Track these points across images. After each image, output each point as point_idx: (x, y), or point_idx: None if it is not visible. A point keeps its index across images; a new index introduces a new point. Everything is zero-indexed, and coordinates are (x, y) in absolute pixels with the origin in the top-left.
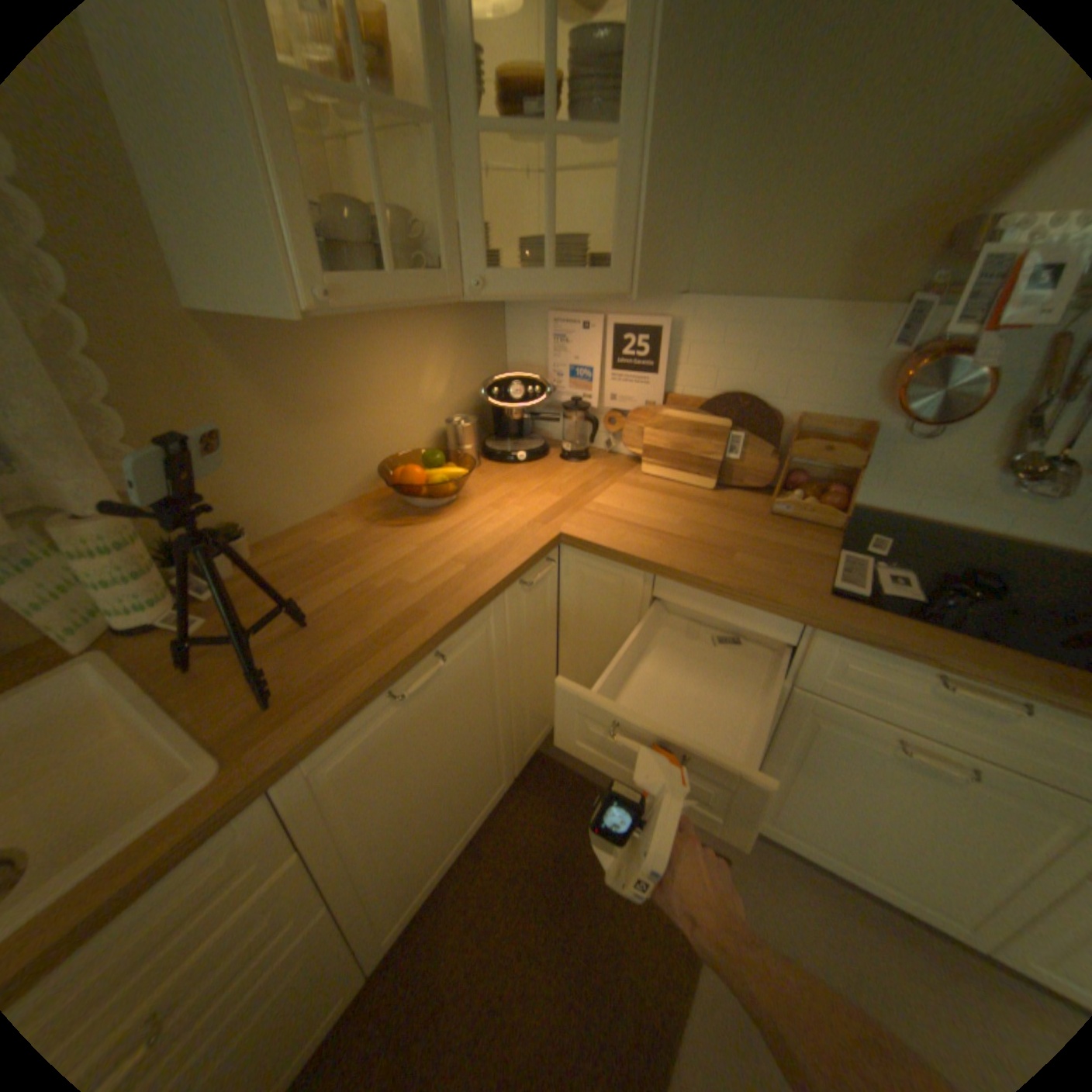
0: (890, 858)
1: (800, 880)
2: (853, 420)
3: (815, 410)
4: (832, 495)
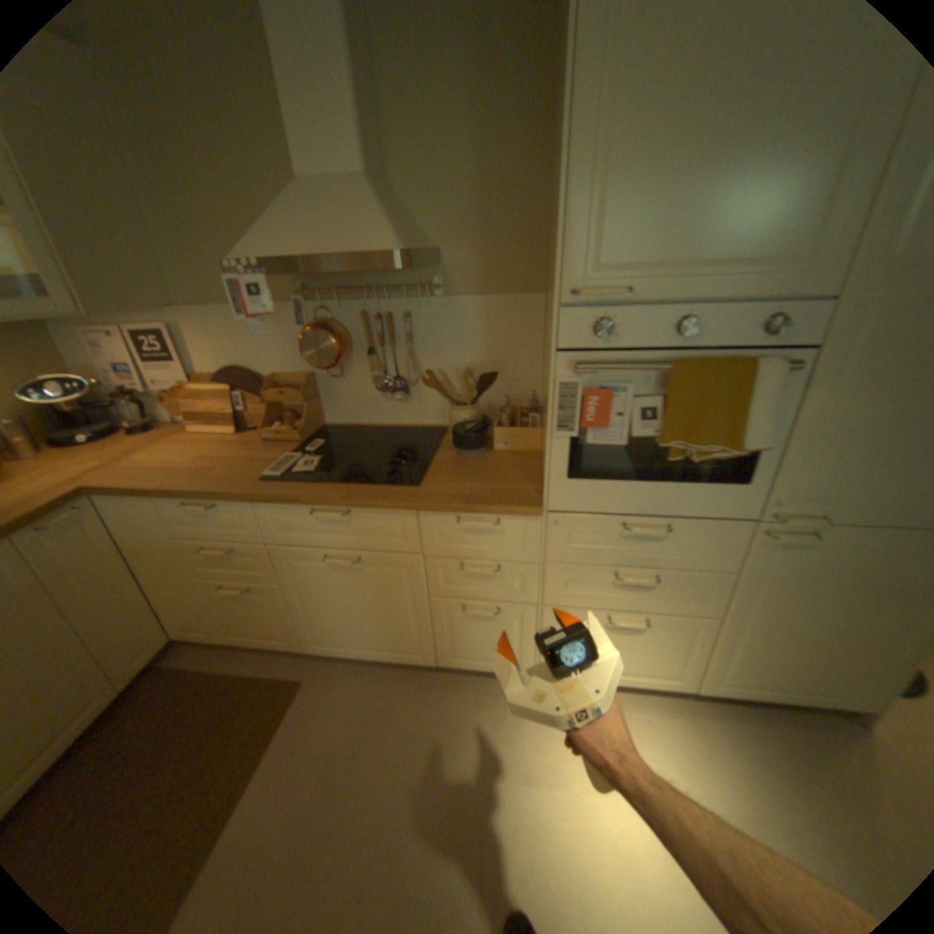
0: (369, 633)
1: (348, 676)
2: (301, 374)
3: (280, 371)
4: (298, 422)
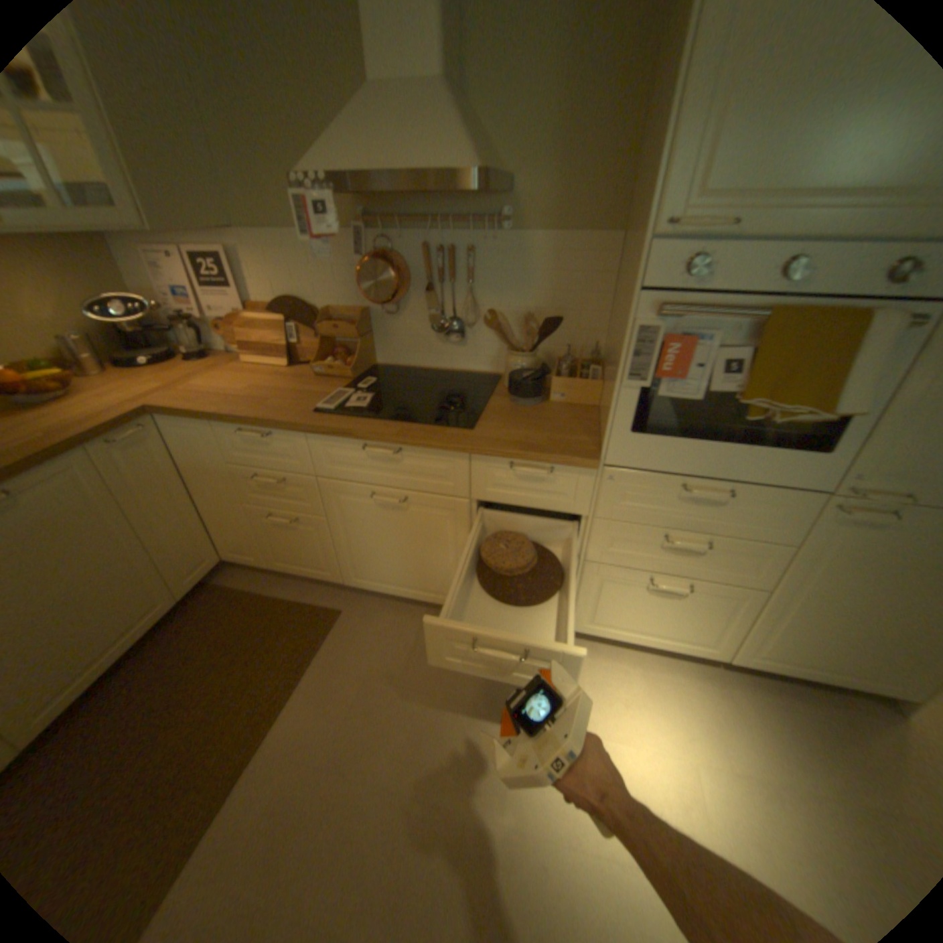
0: (409, 571)
1: (385, 609)
2: (356, 307)
3: (335, 304)
4: (350, 358)
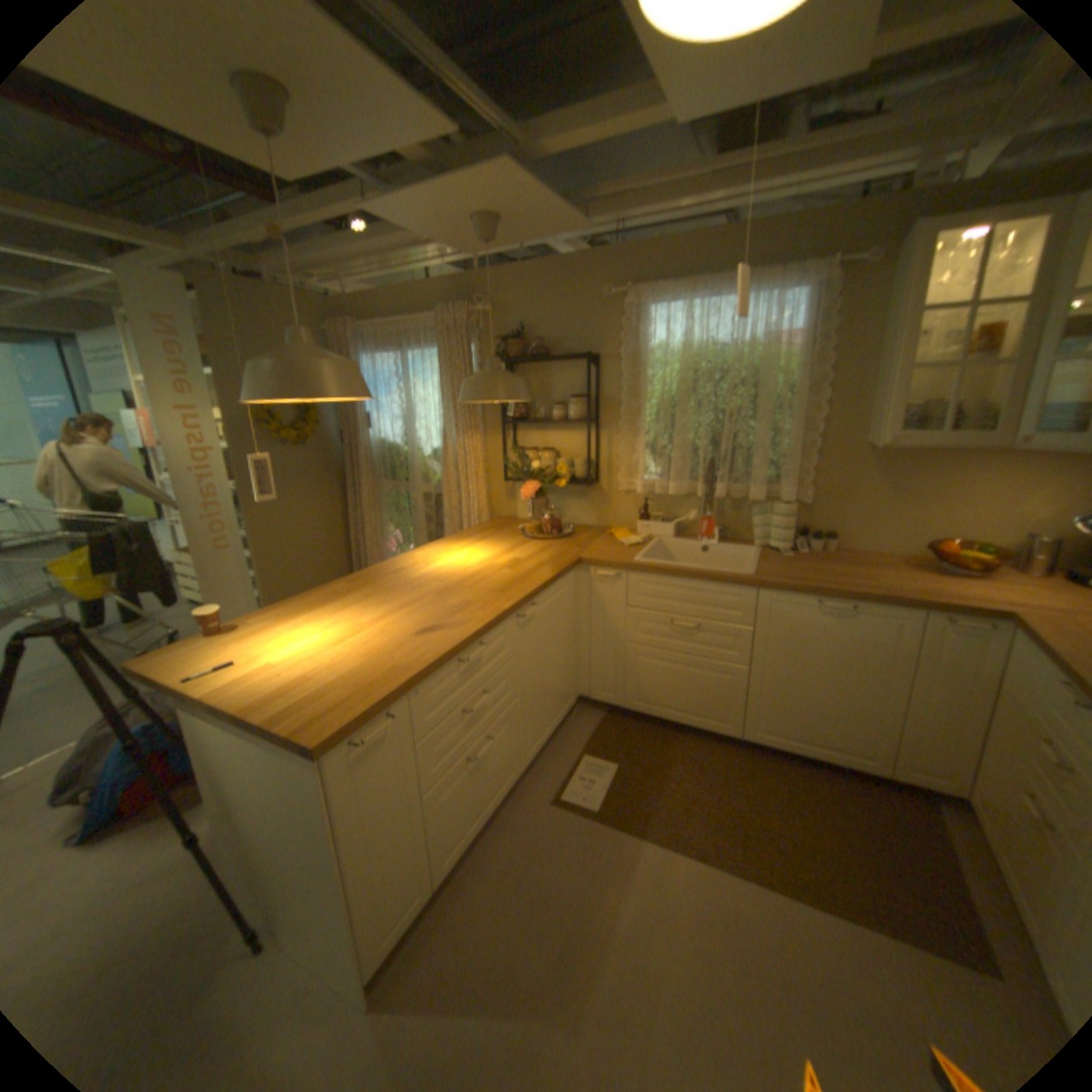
0: None
1: None
2: None
3: None
4: None
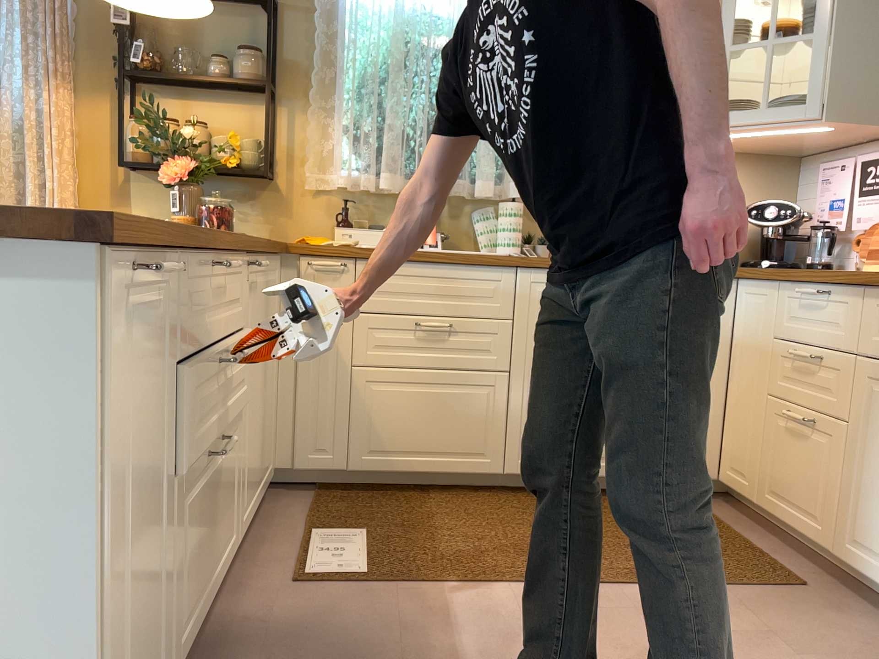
0: None
1: (874, 624)
2: None
3: None
4: None
